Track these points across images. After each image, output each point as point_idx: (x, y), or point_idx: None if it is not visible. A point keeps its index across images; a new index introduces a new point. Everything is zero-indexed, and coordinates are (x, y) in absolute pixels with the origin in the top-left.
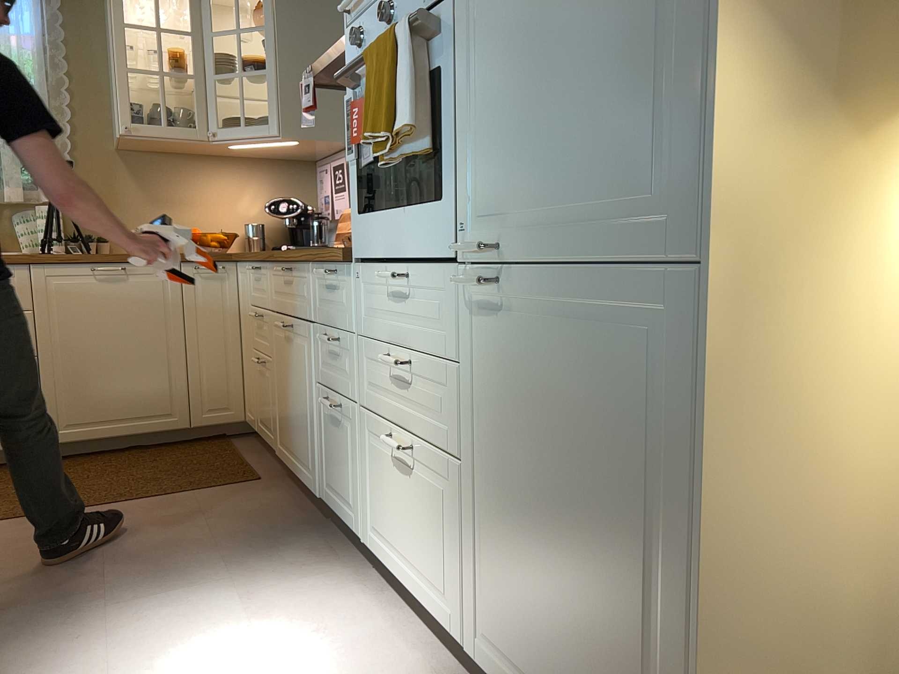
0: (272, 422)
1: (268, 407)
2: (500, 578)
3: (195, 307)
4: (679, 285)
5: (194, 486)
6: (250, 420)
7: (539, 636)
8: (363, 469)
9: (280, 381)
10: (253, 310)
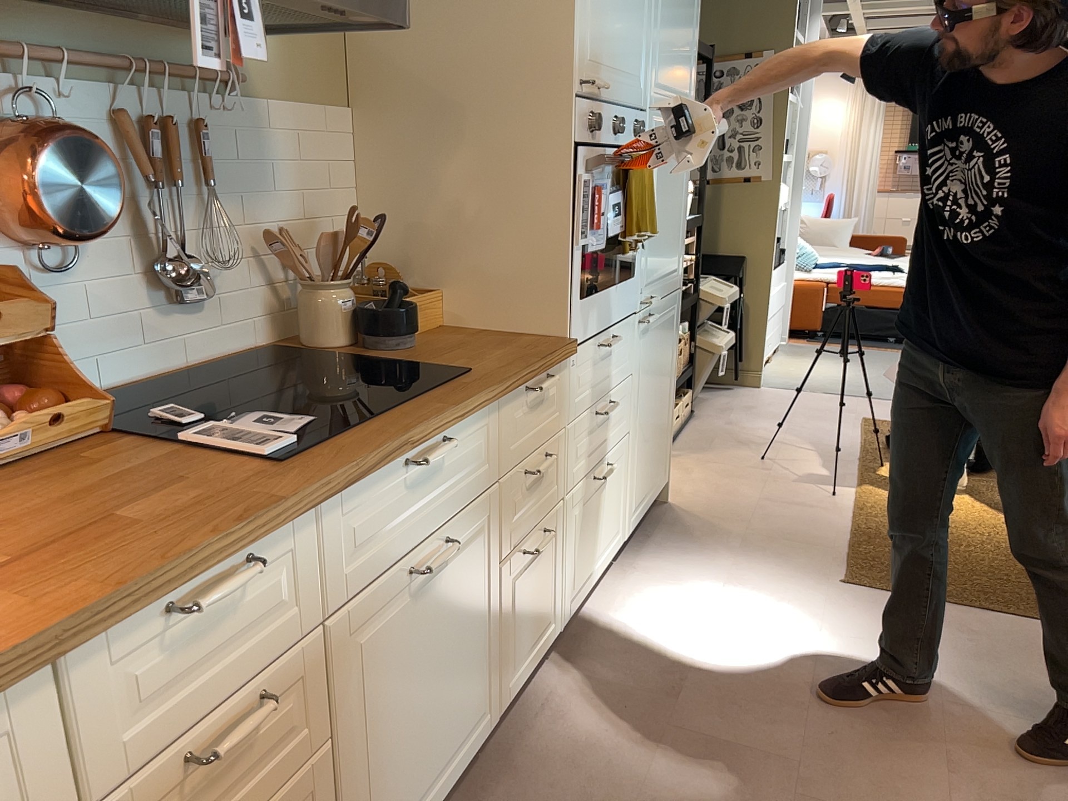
0: None
1: None
2: (639, 467)
3: None
4: (677, 294)
5: None
6: None
7: (648, 468)
8: (565, 554)
9: (375, 730)
10: (134, 791)
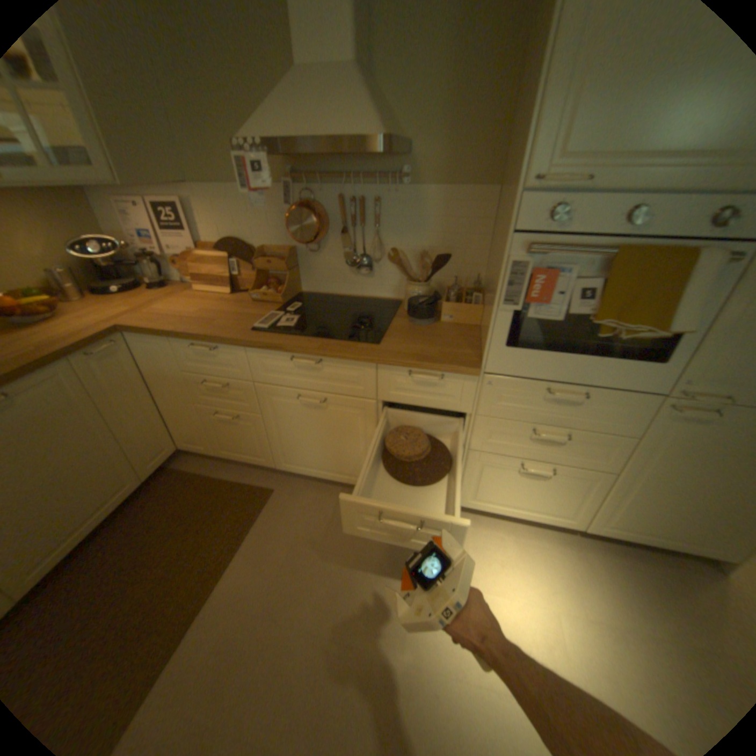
0: (262, 451)
1: (251, 443)
2: (637, 509)
3: (104, 391)
4: None
5: (240, 528)
6: (193, 449)
7: (665, 522)
8: (465, 476)
9: (286, 430)
10: (195, 377)
